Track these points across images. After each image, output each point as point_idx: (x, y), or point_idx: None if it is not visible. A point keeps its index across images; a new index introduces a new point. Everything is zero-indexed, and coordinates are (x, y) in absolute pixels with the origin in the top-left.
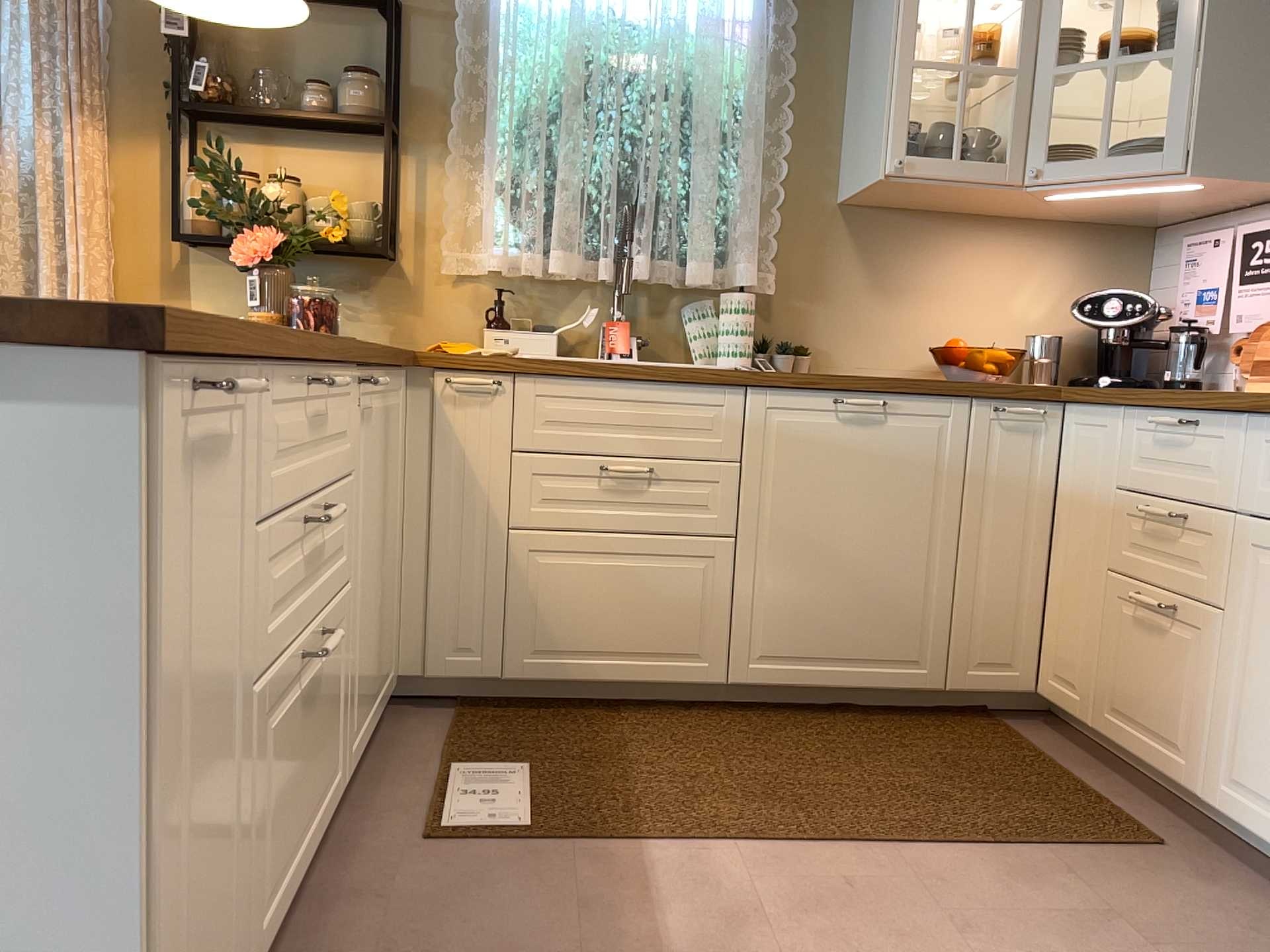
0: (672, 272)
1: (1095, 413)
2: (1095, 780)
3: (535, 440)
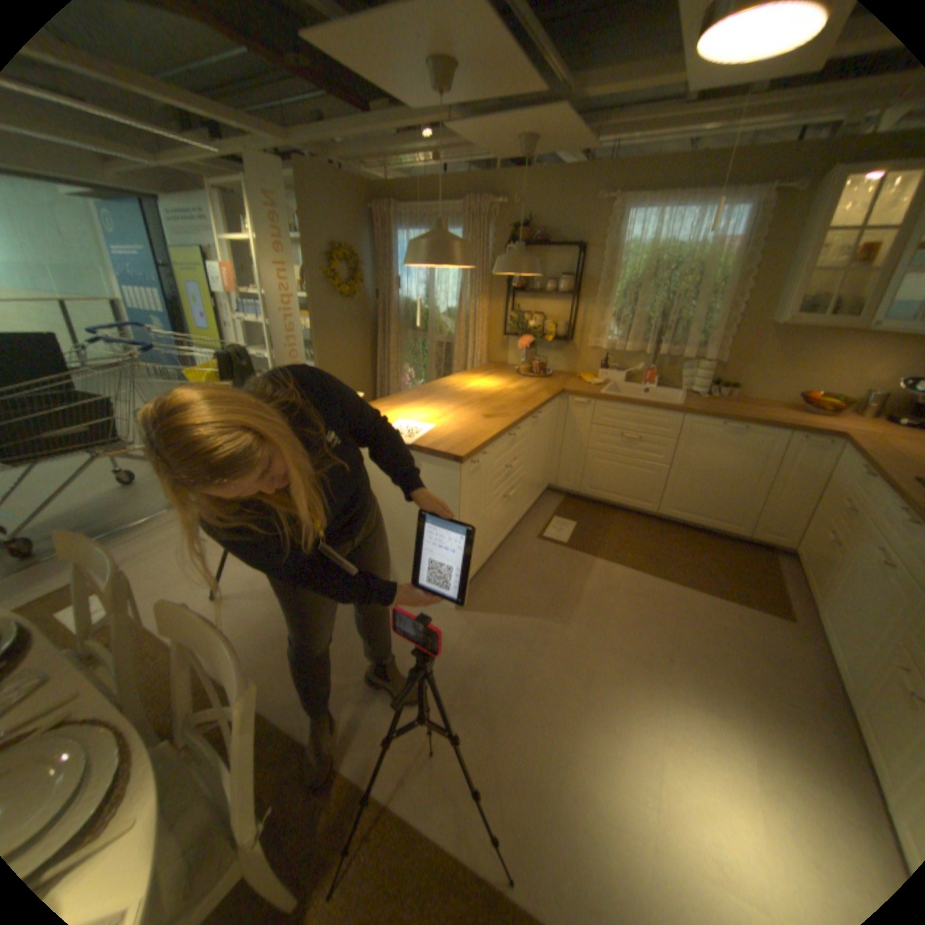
0: (678, 351)
1: (852, 450)
2: (794, 591)
3: (599, 422)
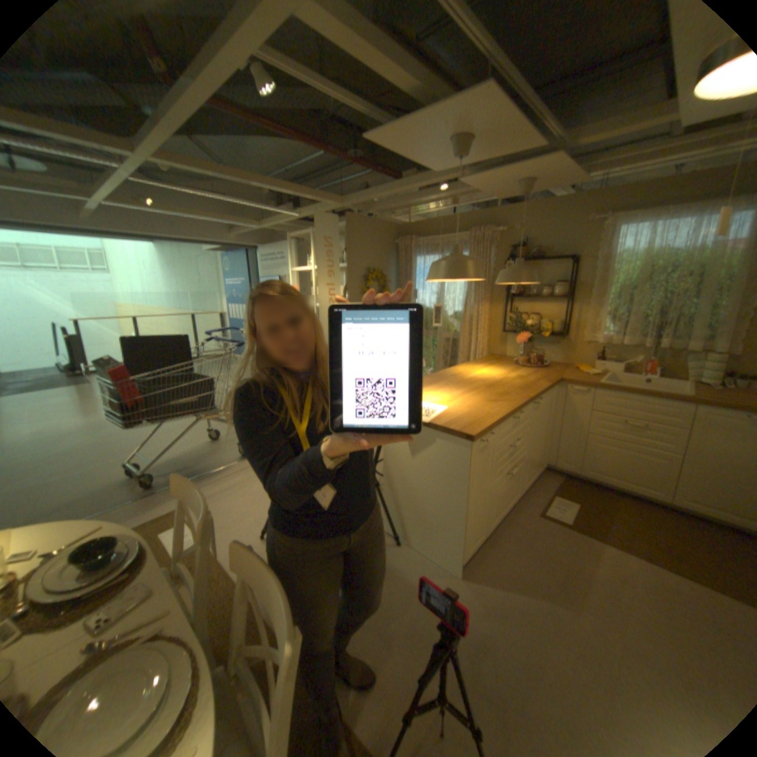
0: (682, 344)
1: None
2: None
3: (601, 408)
